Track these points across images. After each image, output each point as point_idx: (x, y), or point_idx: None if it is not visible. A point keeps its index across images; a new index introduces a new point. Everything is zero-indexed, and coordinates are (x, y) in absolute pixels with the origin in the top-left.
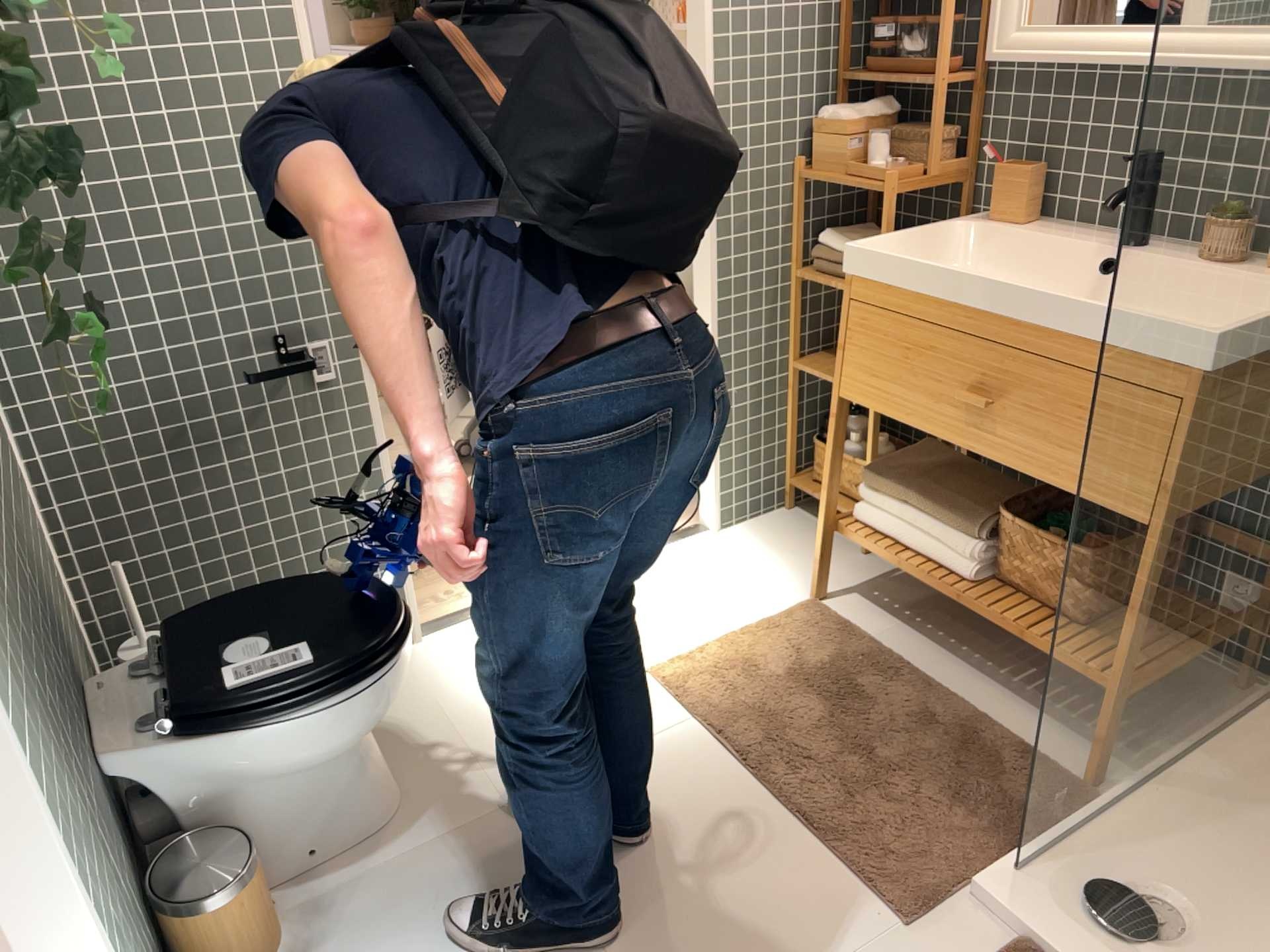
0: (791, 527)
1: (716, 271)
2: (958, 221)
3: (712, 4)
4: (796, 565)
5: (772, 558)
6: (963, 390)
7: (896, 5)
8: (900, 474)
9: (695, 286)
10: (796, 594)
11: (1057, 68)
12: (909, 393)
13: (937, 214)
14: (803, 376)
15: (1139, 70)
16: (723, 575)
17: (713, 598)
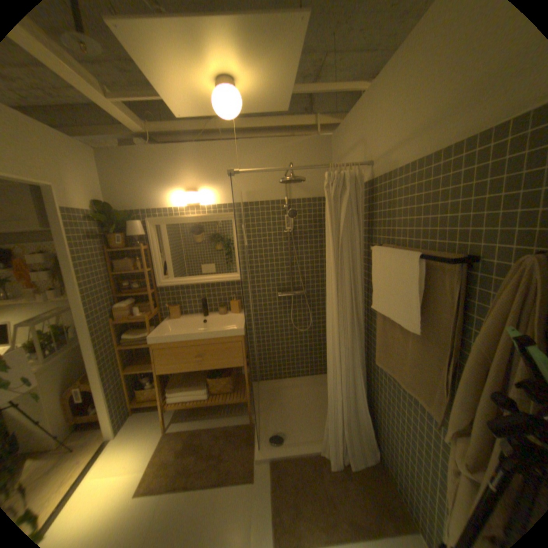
0: (135, 420)
1: (93, 359)
2: (162, 321)
3: (76, 286)
4: (147, 429)
5: (138, 432)
6: (186, 358)
7: (127, 277)
8: (172, 385)
9: (84, 366)
10: (155, 436)
11: (180, 286)
12: (171, 365)
13: (154, 321)
14: (122, 376)
15: (198, 284)
16: (127, 449)
17: (130, 457)
